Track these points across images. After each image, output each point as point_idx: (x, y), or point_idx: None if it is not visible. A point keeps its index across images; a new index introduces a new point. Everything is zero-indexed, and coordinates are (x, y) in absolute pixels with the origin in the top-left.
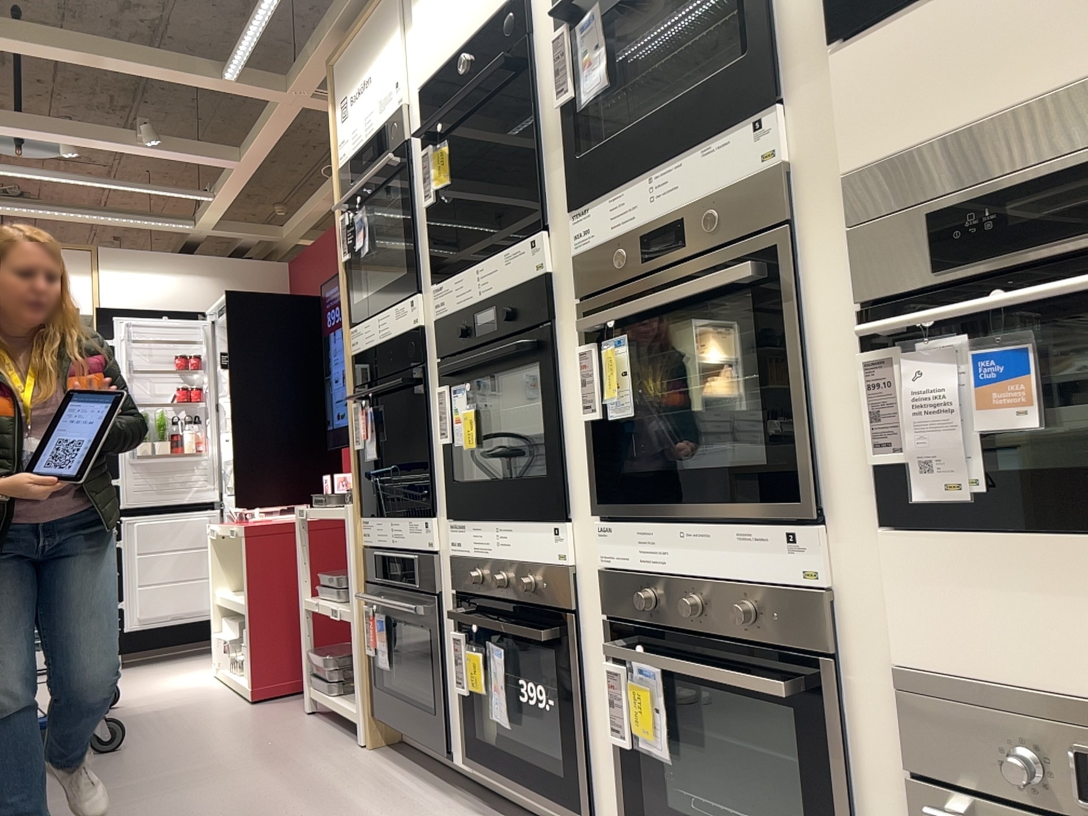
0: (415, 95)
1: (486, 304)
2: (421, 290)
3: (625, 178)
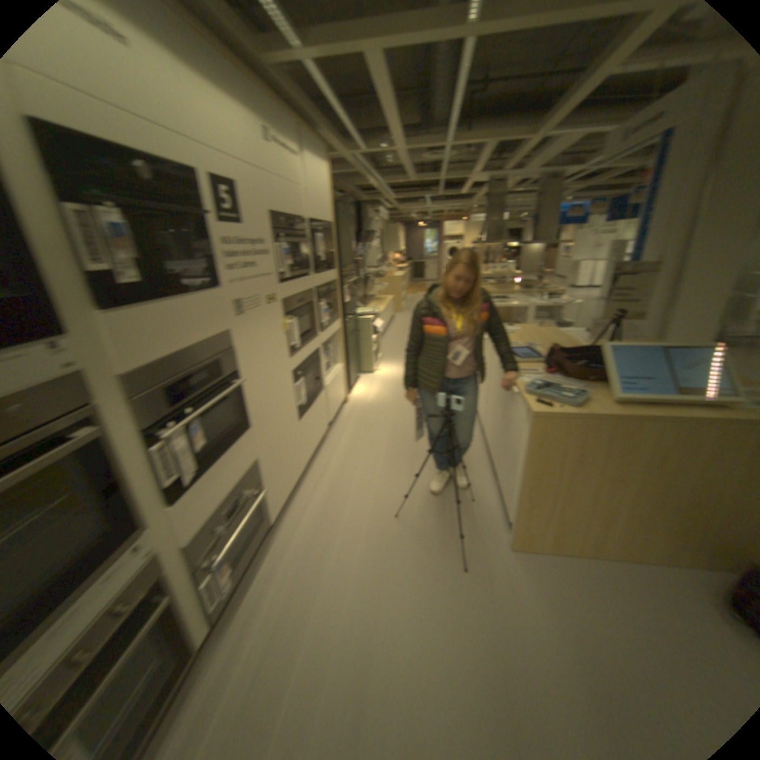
0: None
1: None
2: None
3: None
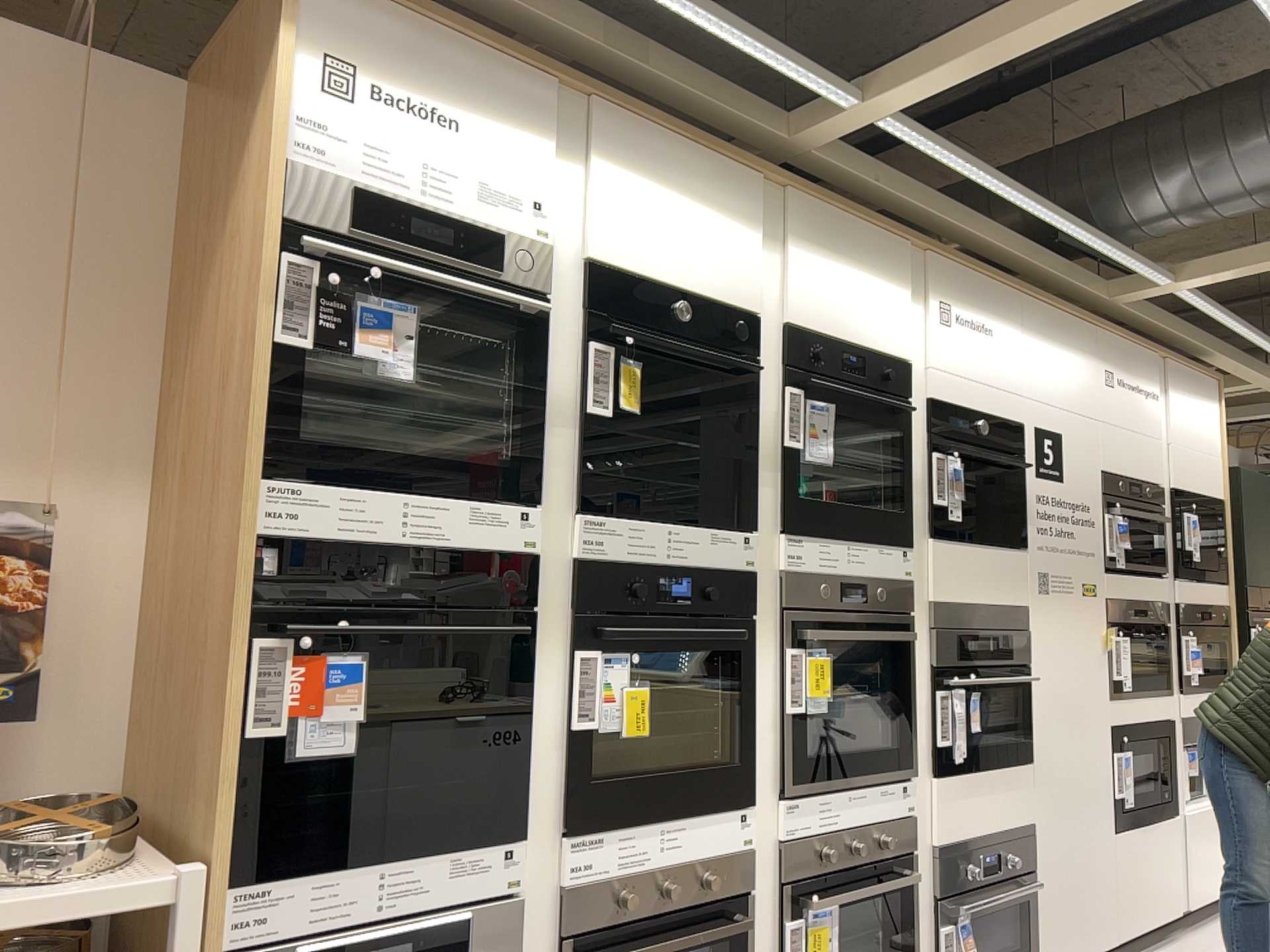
0: (572, 257)
1: (679, 571)
2: (546, 504)
3: (827, 534)
